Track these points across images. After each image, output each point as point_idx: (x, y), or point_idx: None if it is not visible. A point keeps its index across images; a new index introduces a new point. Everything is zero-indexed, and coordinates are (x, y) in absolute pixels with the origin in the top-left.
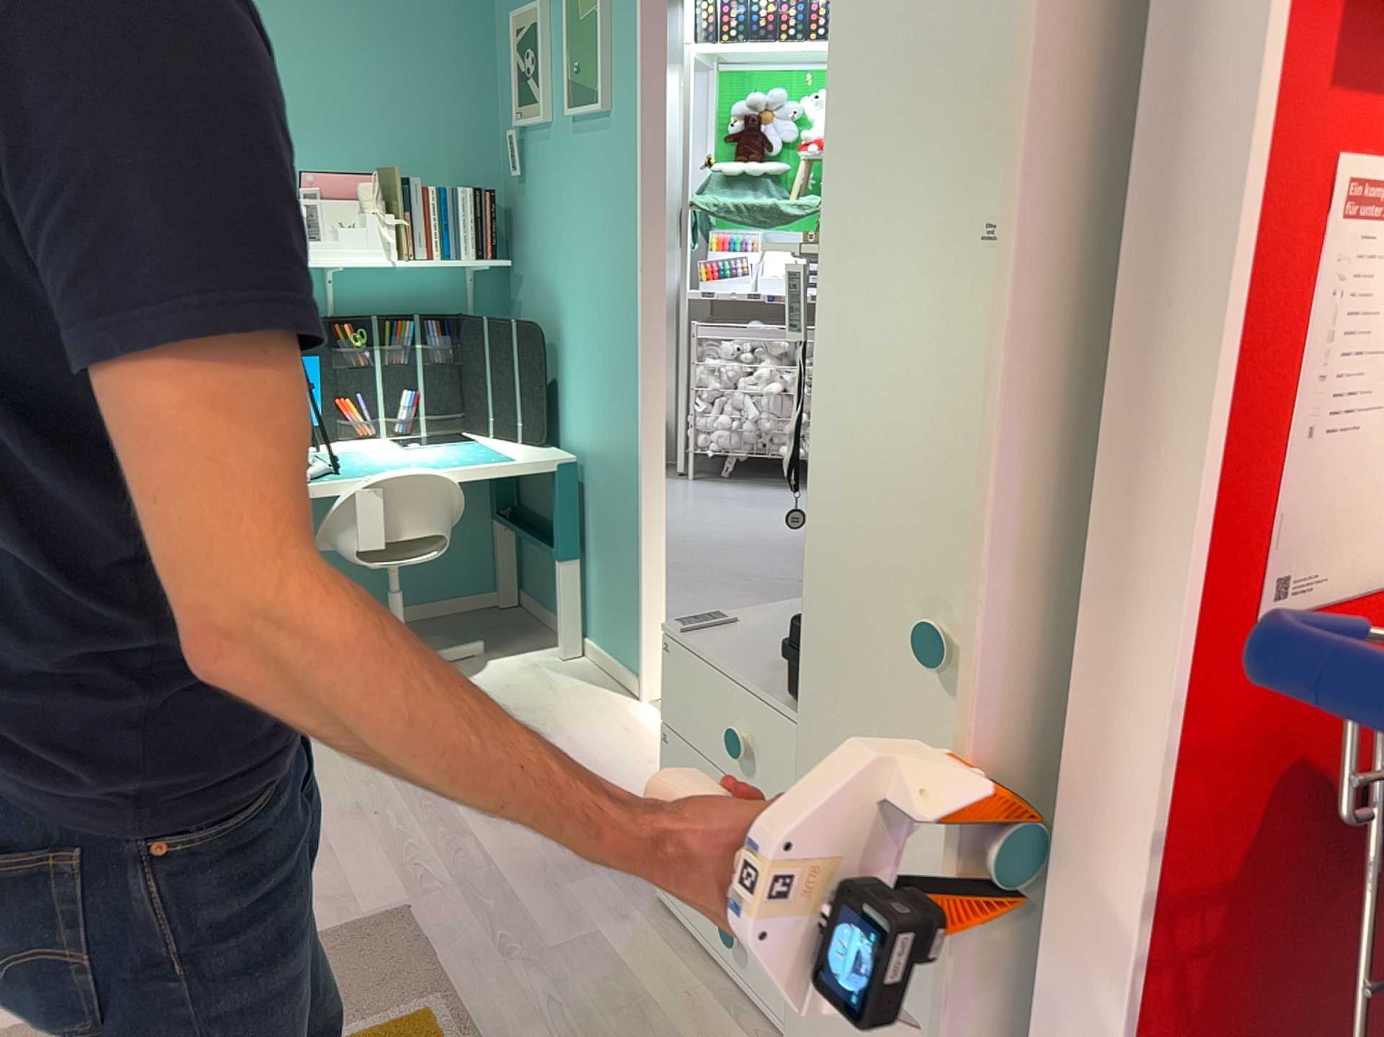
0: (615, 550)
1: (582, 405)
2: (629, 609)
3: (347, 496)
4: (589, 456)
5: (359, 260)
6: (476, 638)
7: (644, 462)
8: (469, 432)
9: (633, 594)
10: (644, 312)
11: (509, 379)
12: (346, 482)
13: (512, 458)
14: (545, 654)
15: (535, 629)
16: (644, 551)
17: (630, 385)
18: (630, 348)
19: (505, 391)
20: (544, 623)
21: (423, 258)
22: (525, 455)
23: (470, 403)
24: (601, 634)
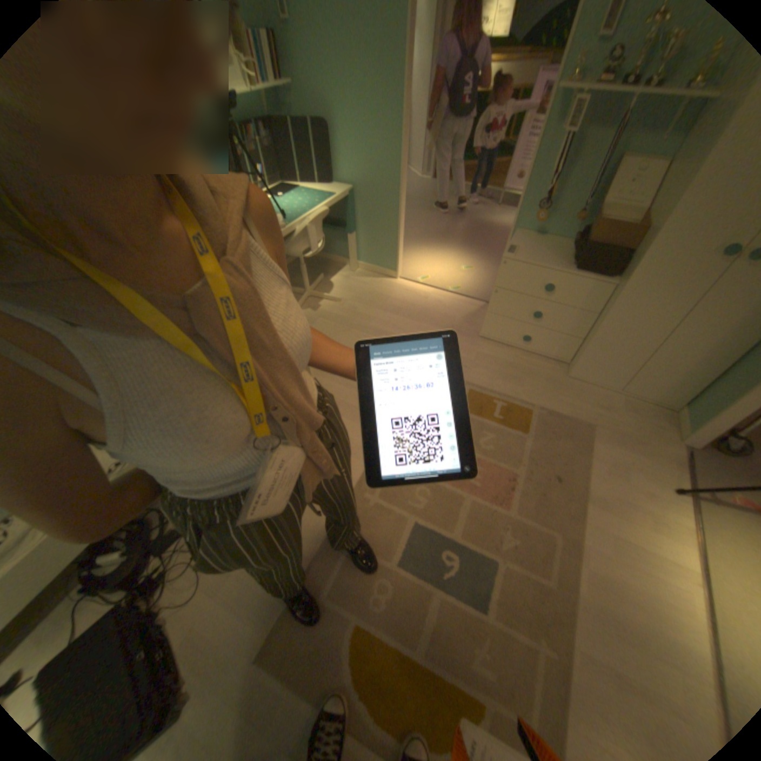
0: (377, 225)
1: (351, 161)
2: (387, 246)
3: (297, 229)
4: (357, 185)
5: (235, 90)
6: (311, 272)
7: (401, 186)
8: (284, 182)
9: (390, 241)
10: (405, 112)
11: (307, 151)
12: (295, 223)
13: (330, 192)
14: (342, 270)
15: (325, 262)
16: (400, 223)
17: (392, 150)
18: (392, 131)
19: (304, 158)
20: (327, 258)
21: (254, 83)
22: (333, 190)
23: (281, 166)
24: (367, 258)
